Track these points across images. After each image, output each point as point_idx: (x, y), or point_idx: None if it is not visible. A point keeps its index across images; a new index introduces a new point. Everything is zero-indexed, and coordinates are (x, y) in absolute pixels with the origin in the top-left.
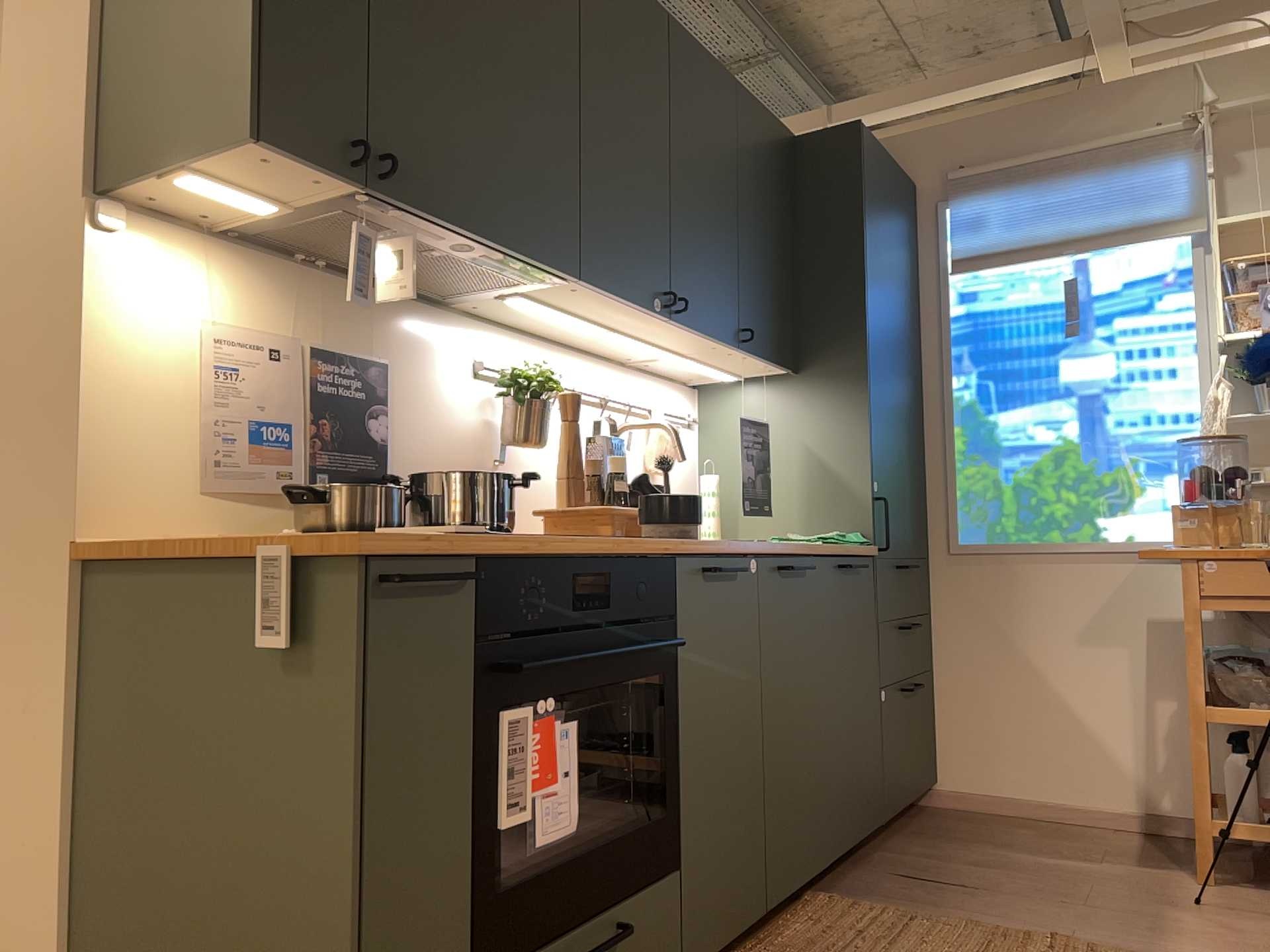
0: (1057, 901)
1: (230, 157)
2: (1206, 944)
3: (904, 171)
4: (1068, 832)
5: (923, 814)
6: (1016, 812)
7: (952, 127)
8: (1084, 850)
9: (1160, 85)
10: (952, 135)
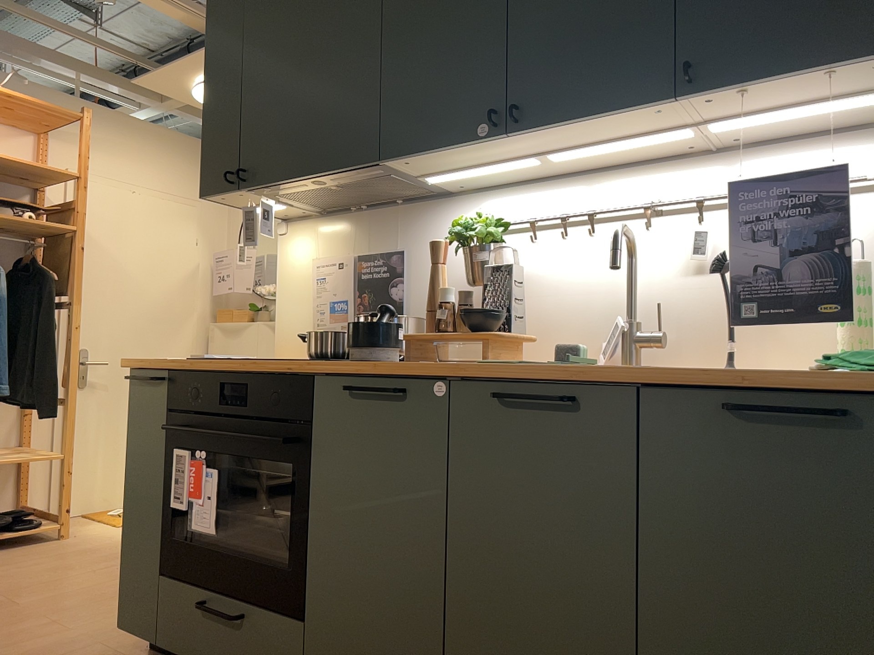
0: None
1: (224, 203)
2: None
3: None
4: None
5: None
6: None
7: None
8: None
9: None
10: None
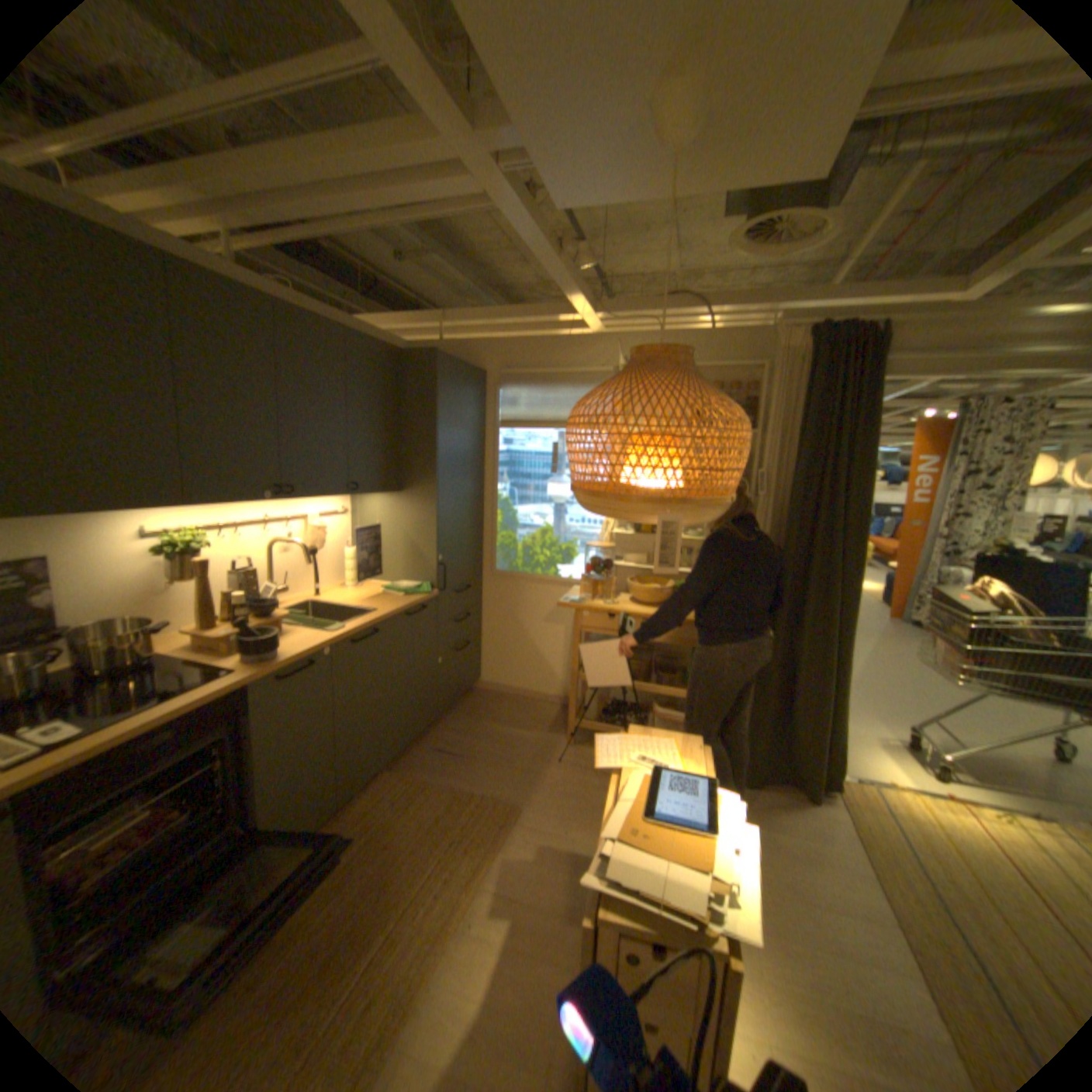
0: (497, 768)
1: None
2: (547, 796)
3: (480, 362)
4: (528, 709)
5: (468, 697)
6: (511, 695)
7: (506, 341)
8: (529, 723)
9: (608, 342)
10: (506, 346)
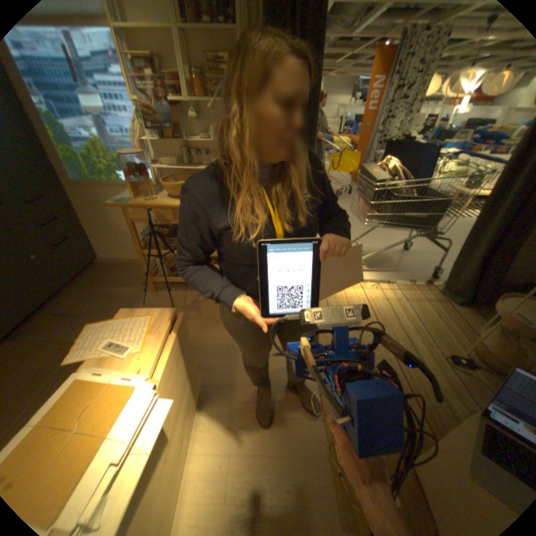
0: (99, 318)
1: None
2: None
3: None
4: (131, 271)
5: (89, 270)
6: (121, 263)
7: None
8: (129, 281)
9: None
10: None
